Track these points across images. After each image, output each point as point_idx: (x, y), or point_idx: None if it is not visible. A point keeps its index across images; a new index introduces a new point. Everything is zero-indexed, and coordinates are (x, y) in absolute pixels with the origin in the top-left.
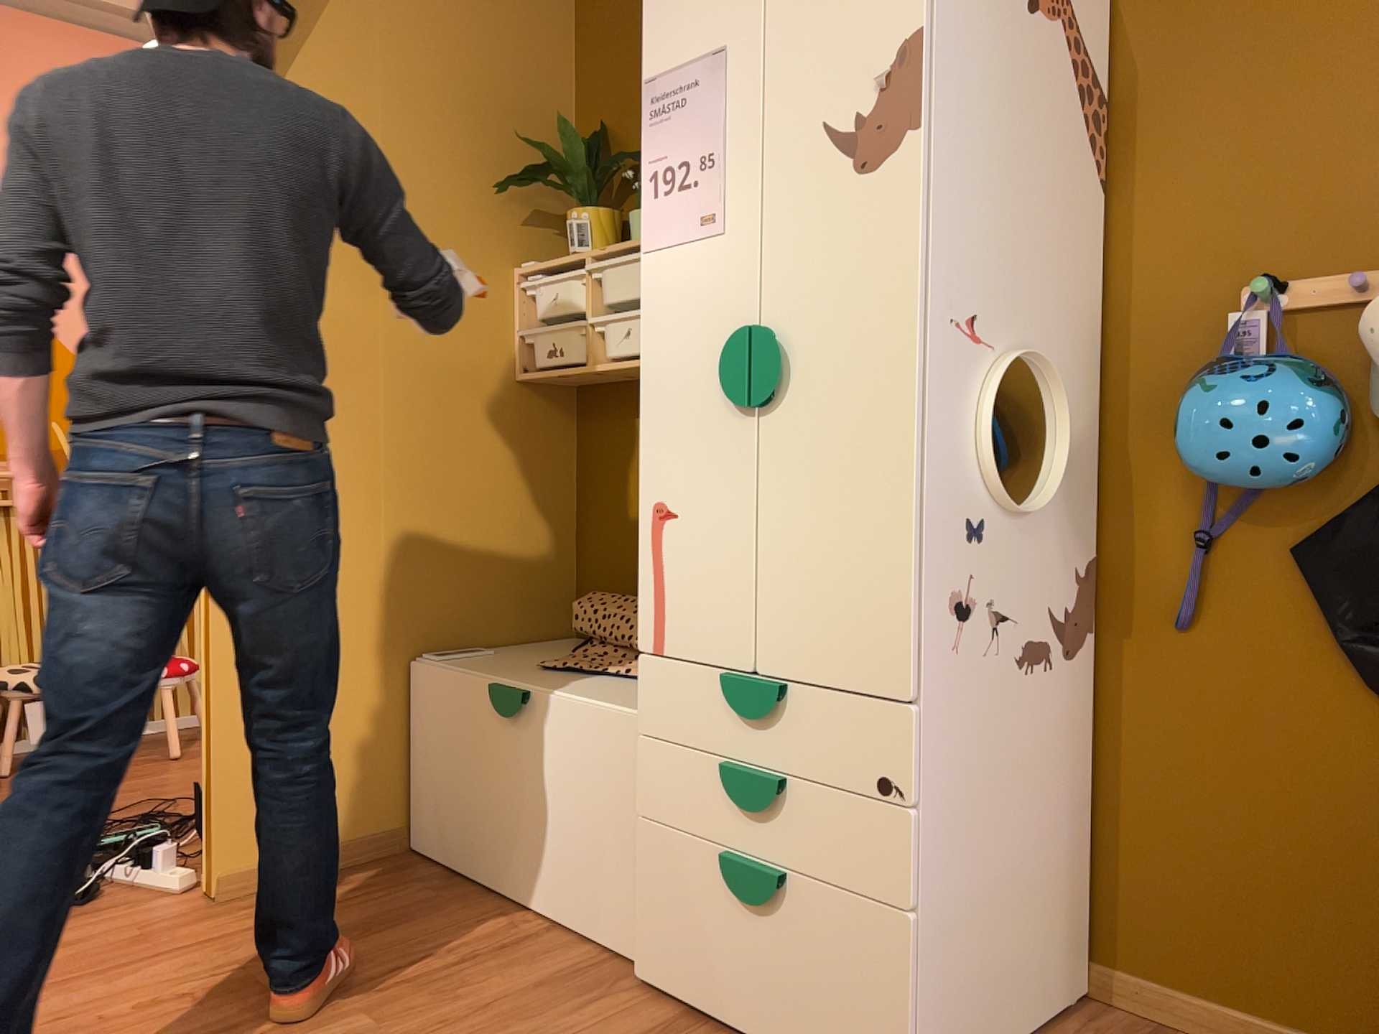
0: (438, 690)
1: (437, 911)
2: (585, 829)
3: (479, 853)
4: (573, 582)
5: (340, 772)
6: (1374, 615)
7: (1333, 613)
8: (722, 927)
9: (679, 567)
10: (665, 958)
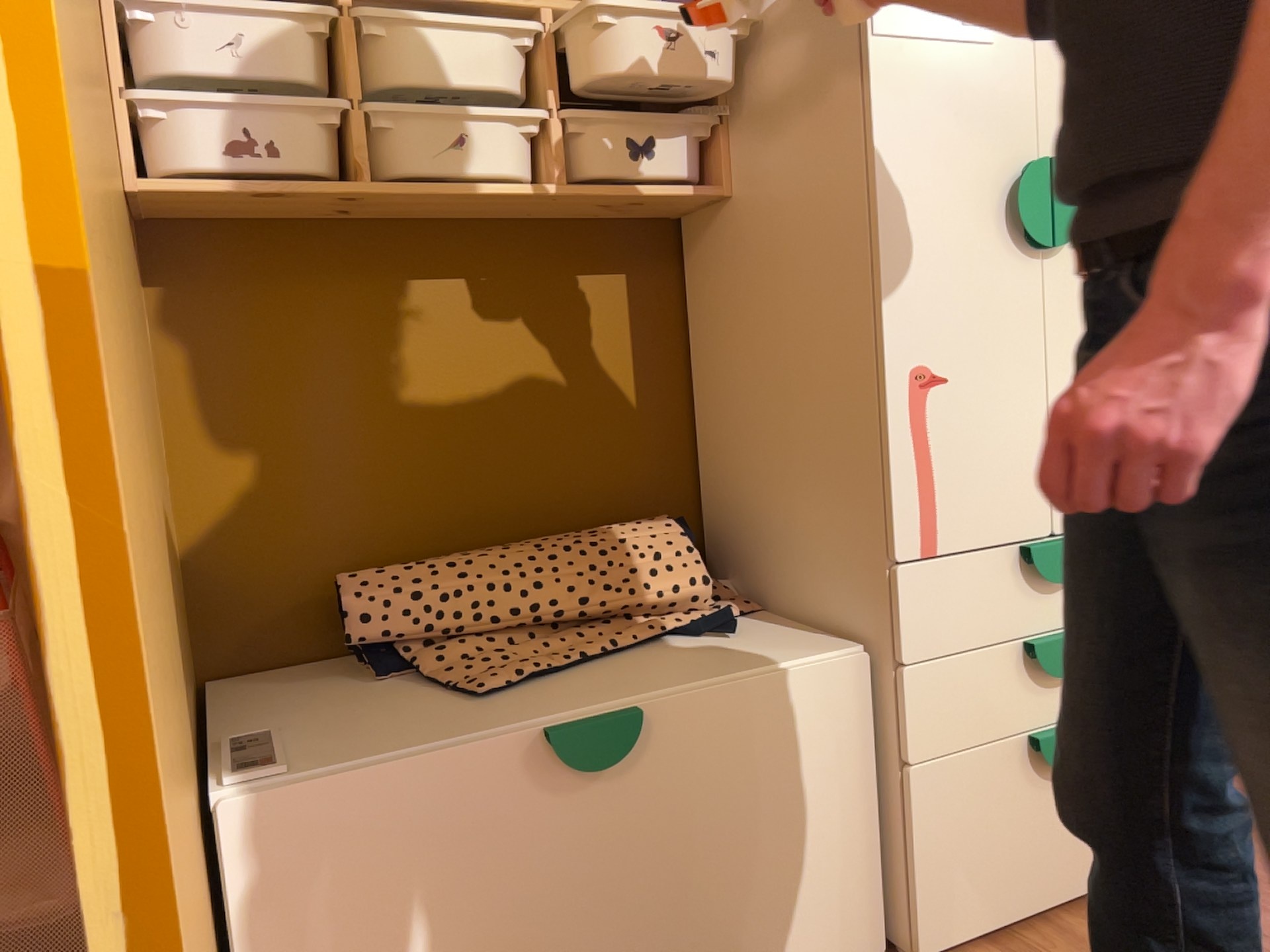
0: (352, 820)
1: None
2: (776, 847)
3: None
4: (185, 584)
5: None
6: None
7: None
8: (1029, 814)
9: (956, 441)
10: (962, 902)
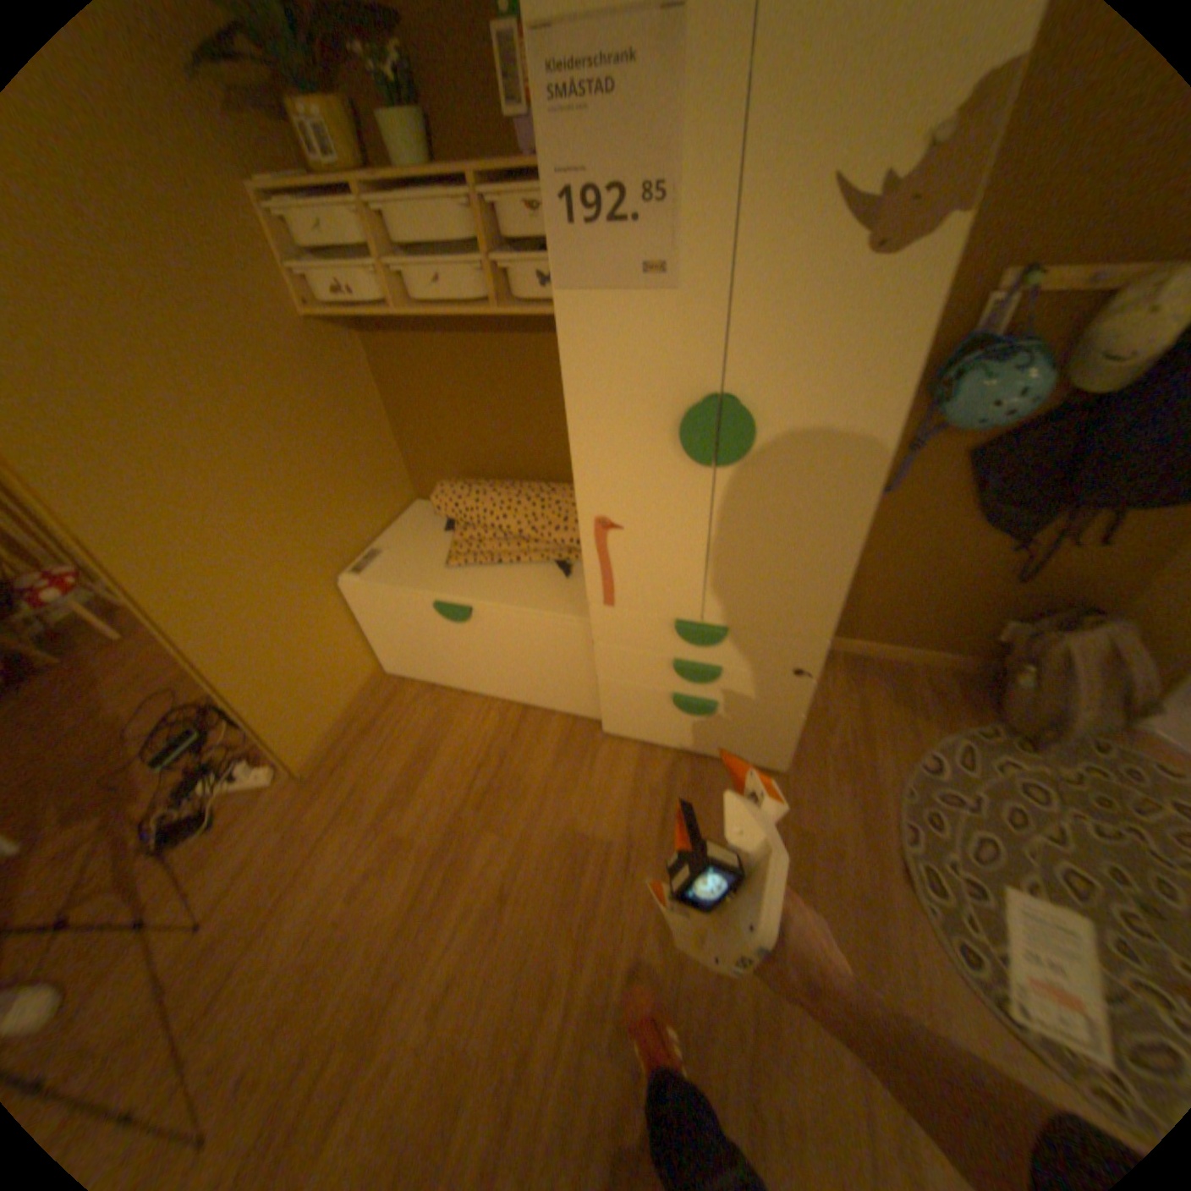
0: (377, 602)
1: (450, 724)
2: (543, 671)
3: (451, 678)
4: (402, 463)
5: (329, 671)
6: (1007, 490)
7: (986, 490)
8: (669, 719)
9: (627, 561)
10: (625, 728)
